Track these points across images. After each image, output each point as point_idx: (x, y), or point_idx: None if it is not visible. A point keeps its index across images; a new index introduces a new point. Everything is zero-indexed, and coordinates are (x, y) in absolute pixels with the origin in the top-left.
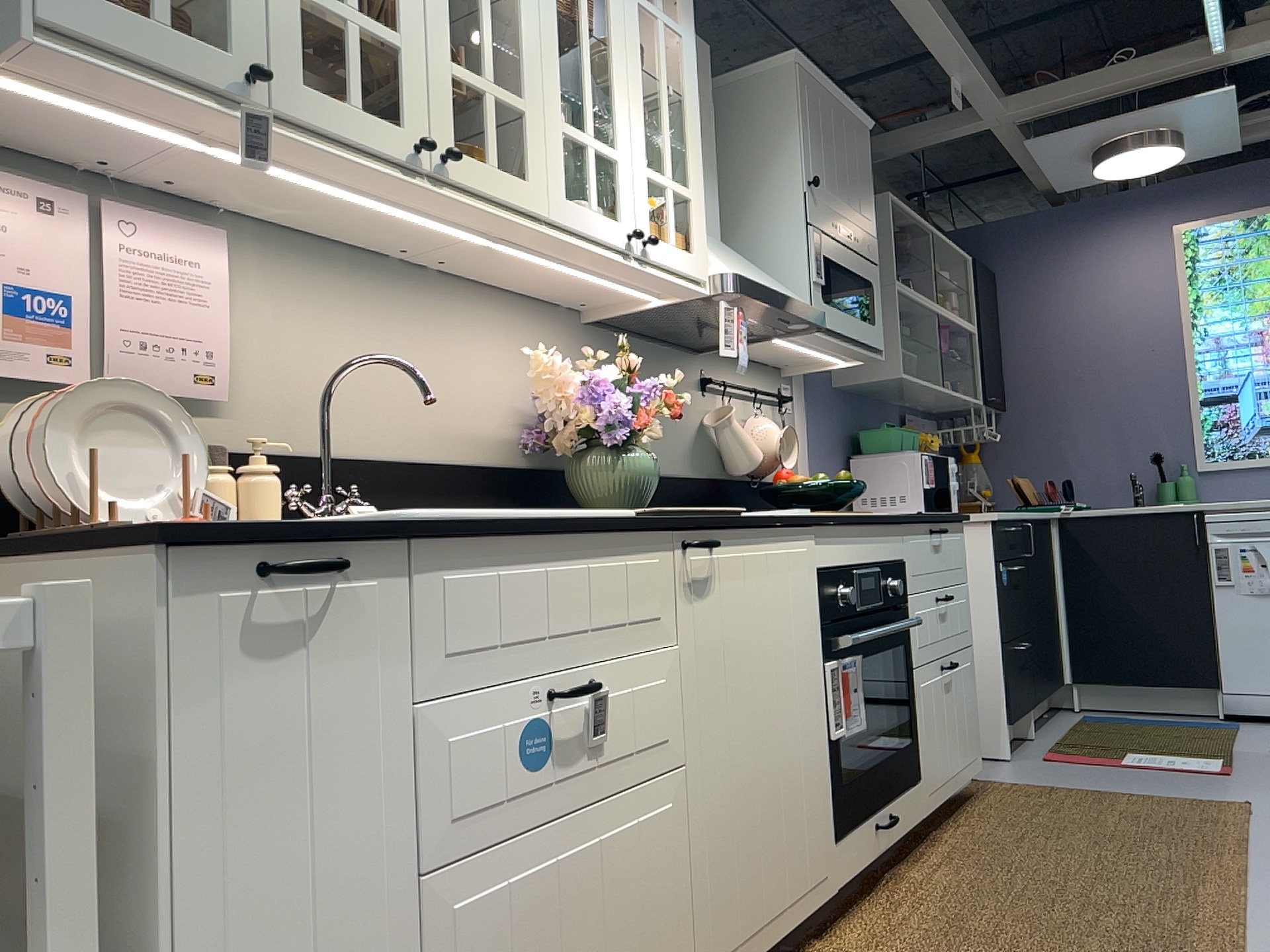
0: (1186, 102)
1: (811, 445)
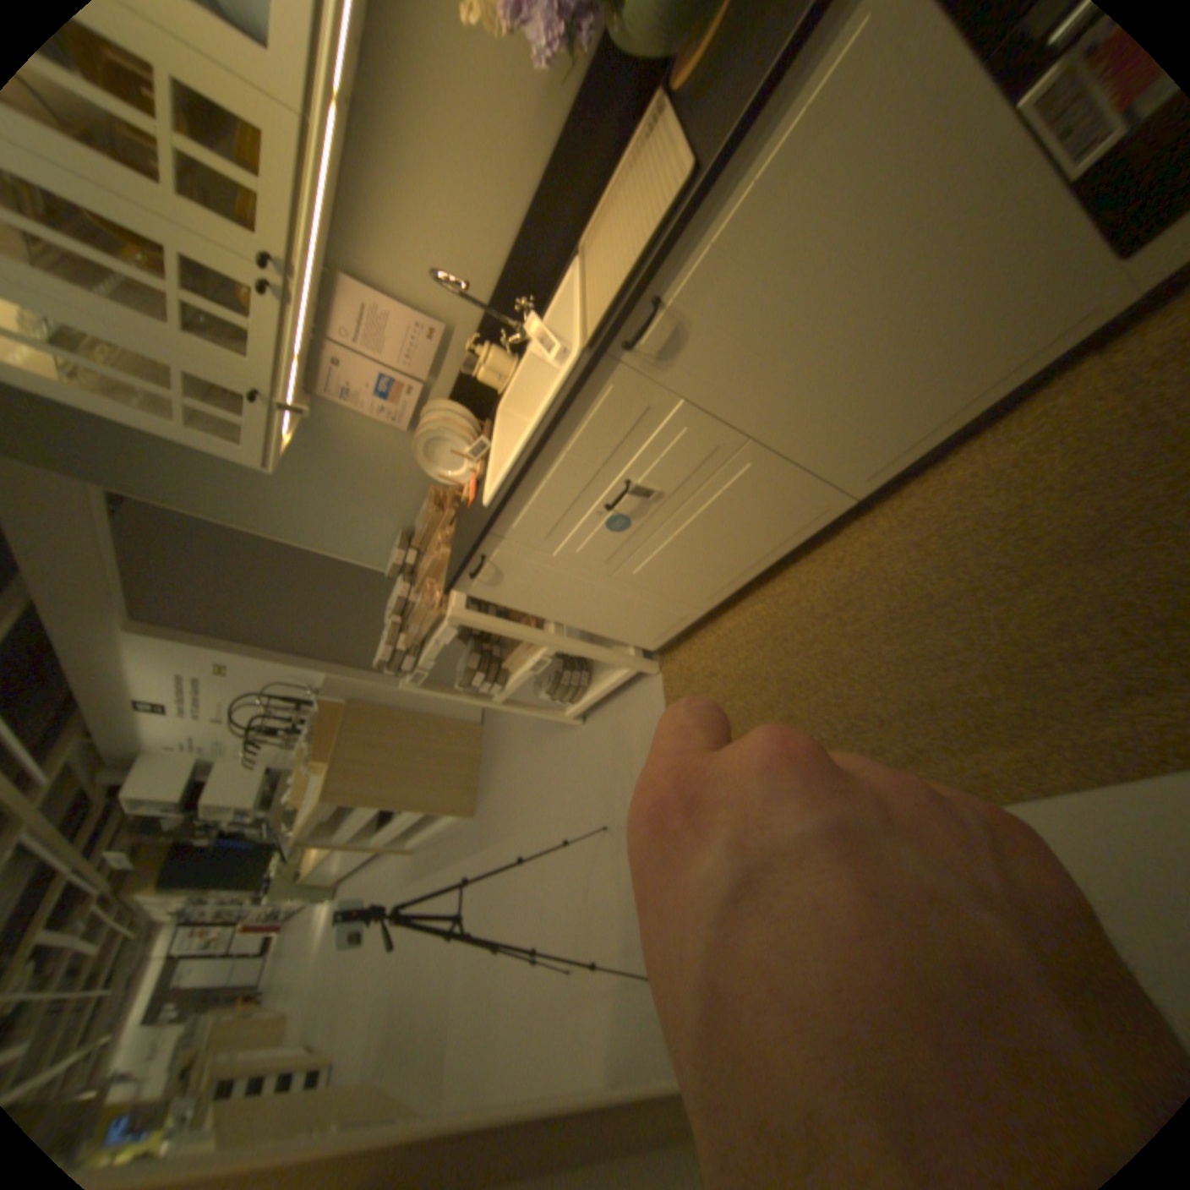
0: None
1: None
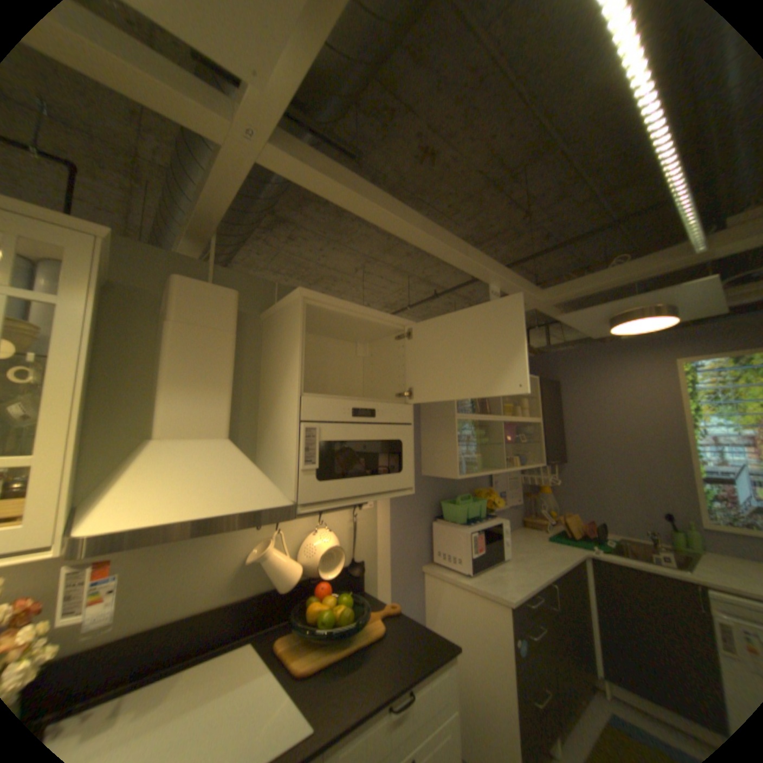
0: (677, 287)
1: (390, 524)
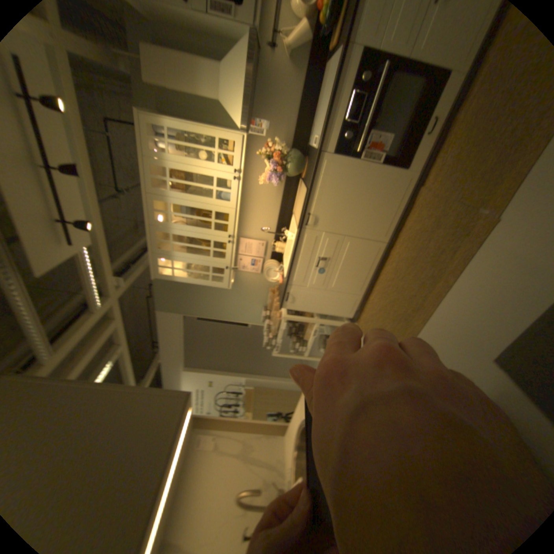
0: None
1: None
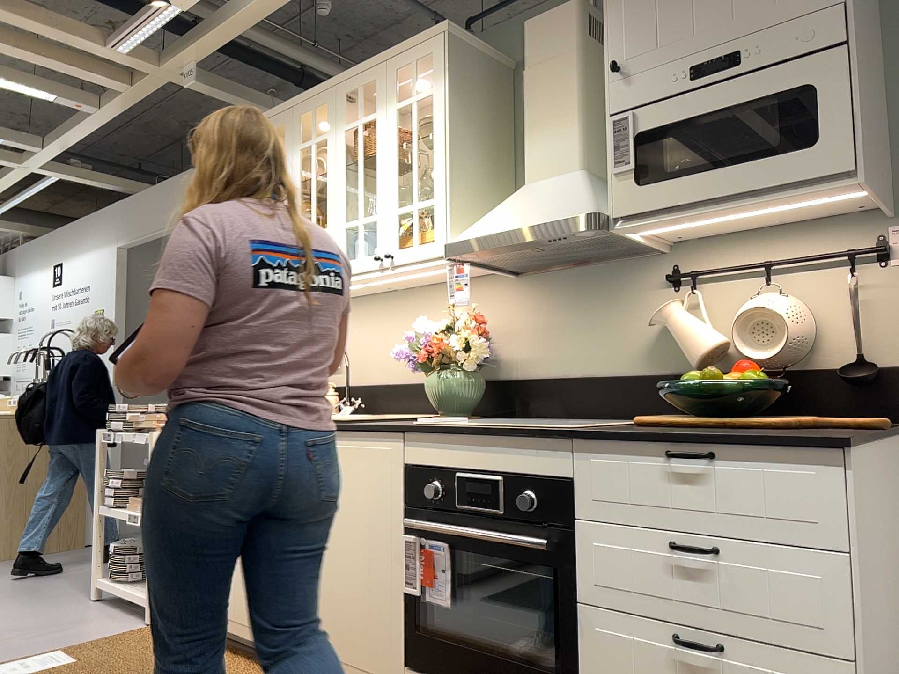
0: None
1: None
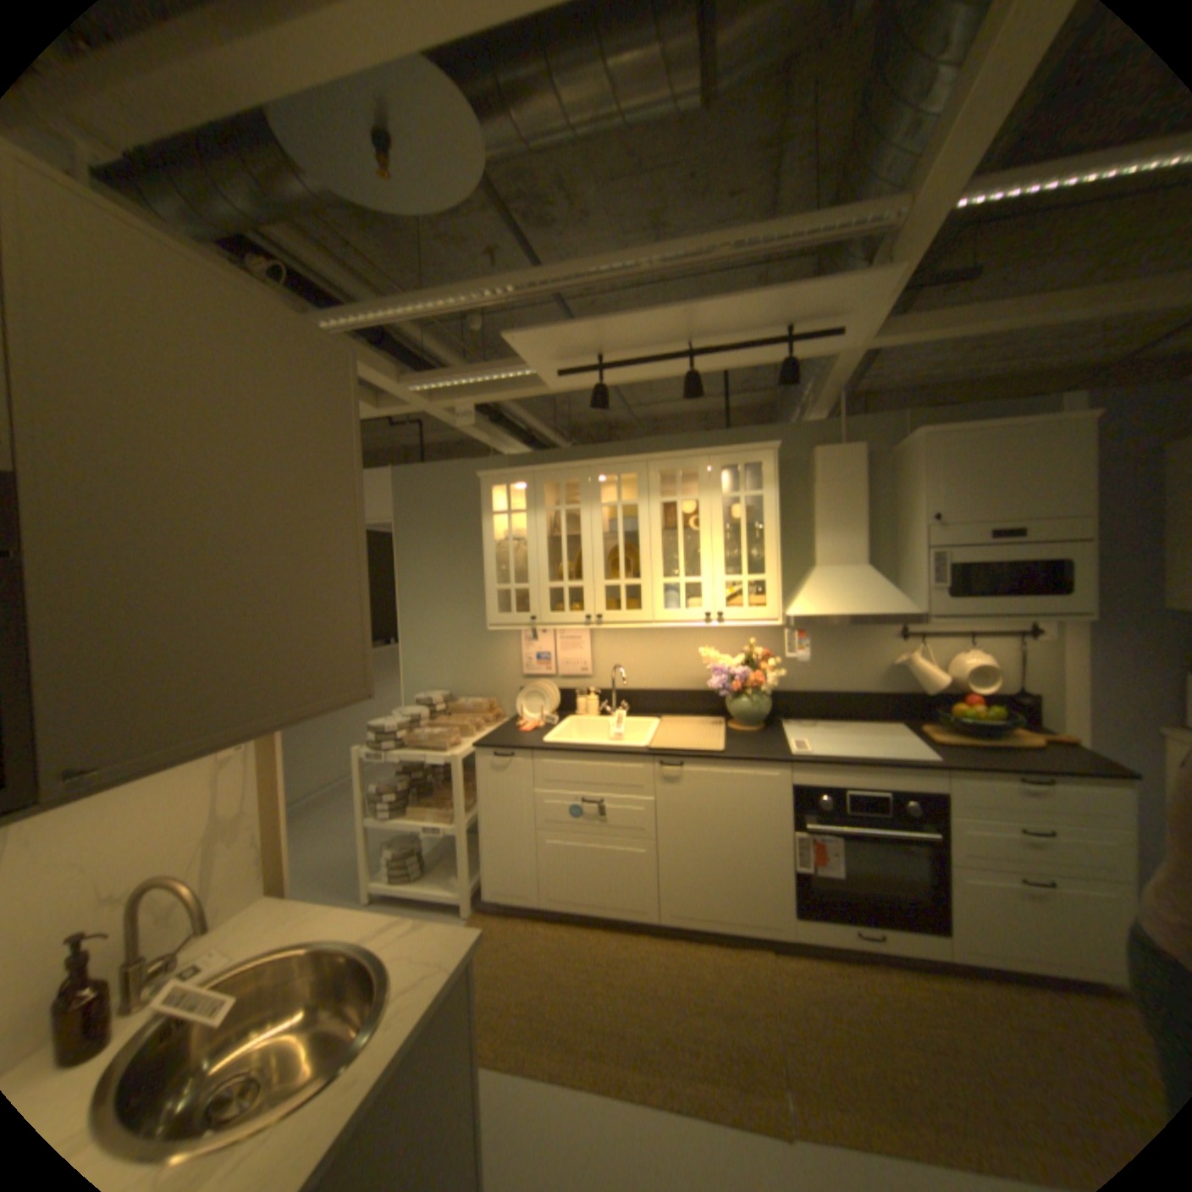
0: None
1: (1091, 665)
